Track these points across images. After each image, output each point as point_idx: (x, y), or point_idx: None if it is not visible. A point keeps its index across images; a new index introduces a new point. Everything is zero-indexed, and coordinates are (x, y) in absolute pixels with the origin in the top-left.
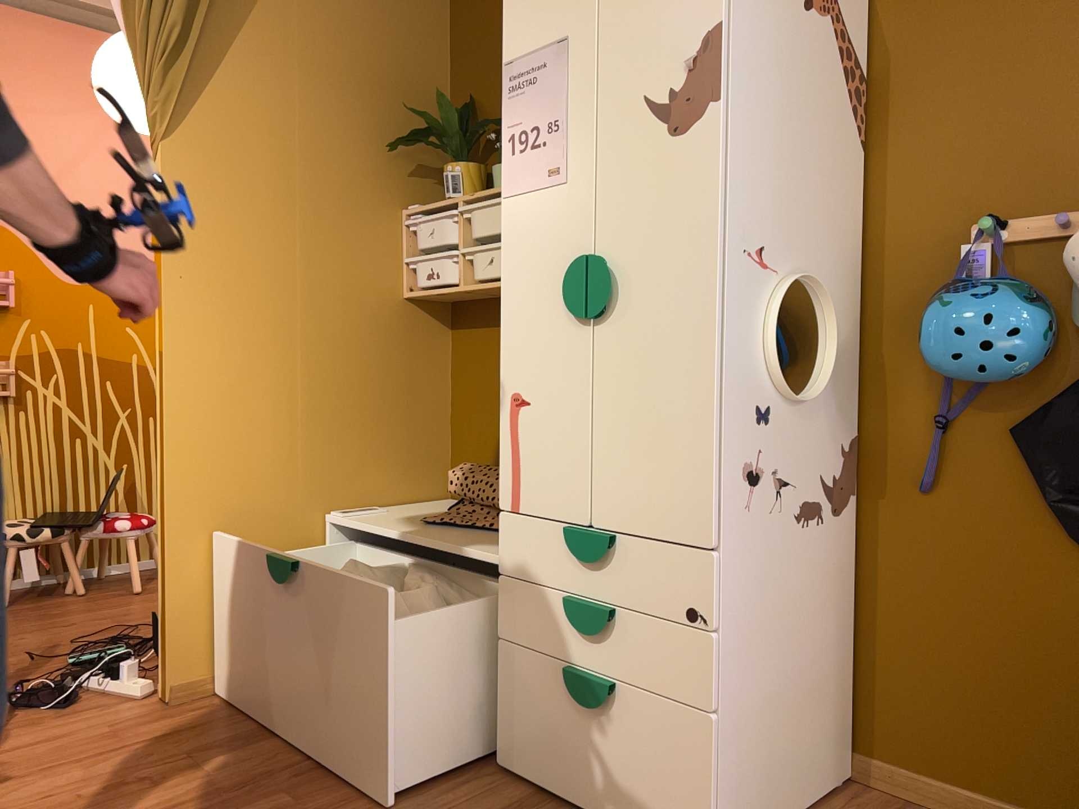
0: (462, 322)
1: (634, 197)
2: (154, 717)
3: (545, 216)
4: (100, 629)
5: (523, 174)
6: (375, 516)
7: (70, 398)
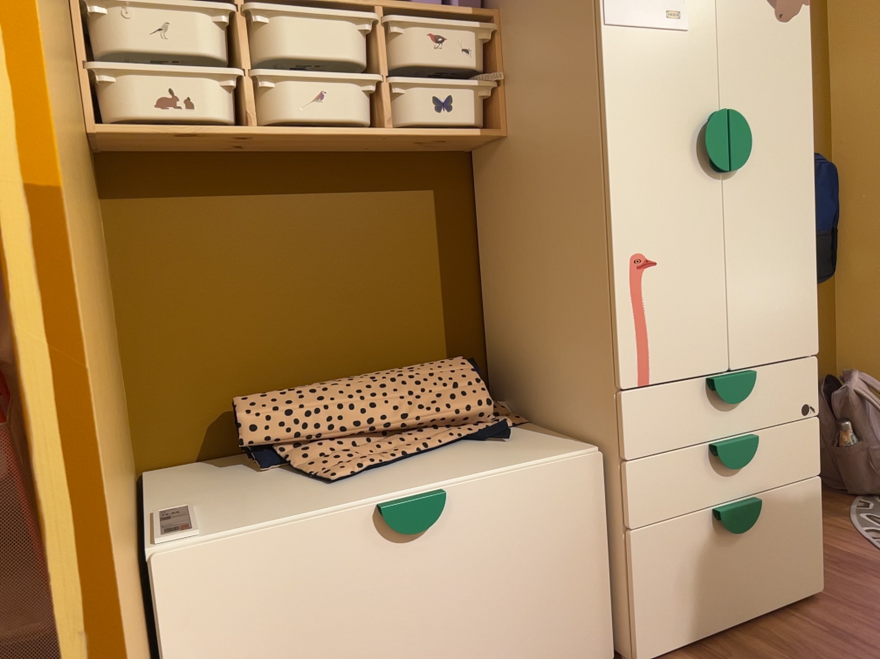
0: (137, 188)
1: (751, 65)
2: None
3: (665, 61)
4: None
5: (634, 6)
6: (224, 513)
7: None
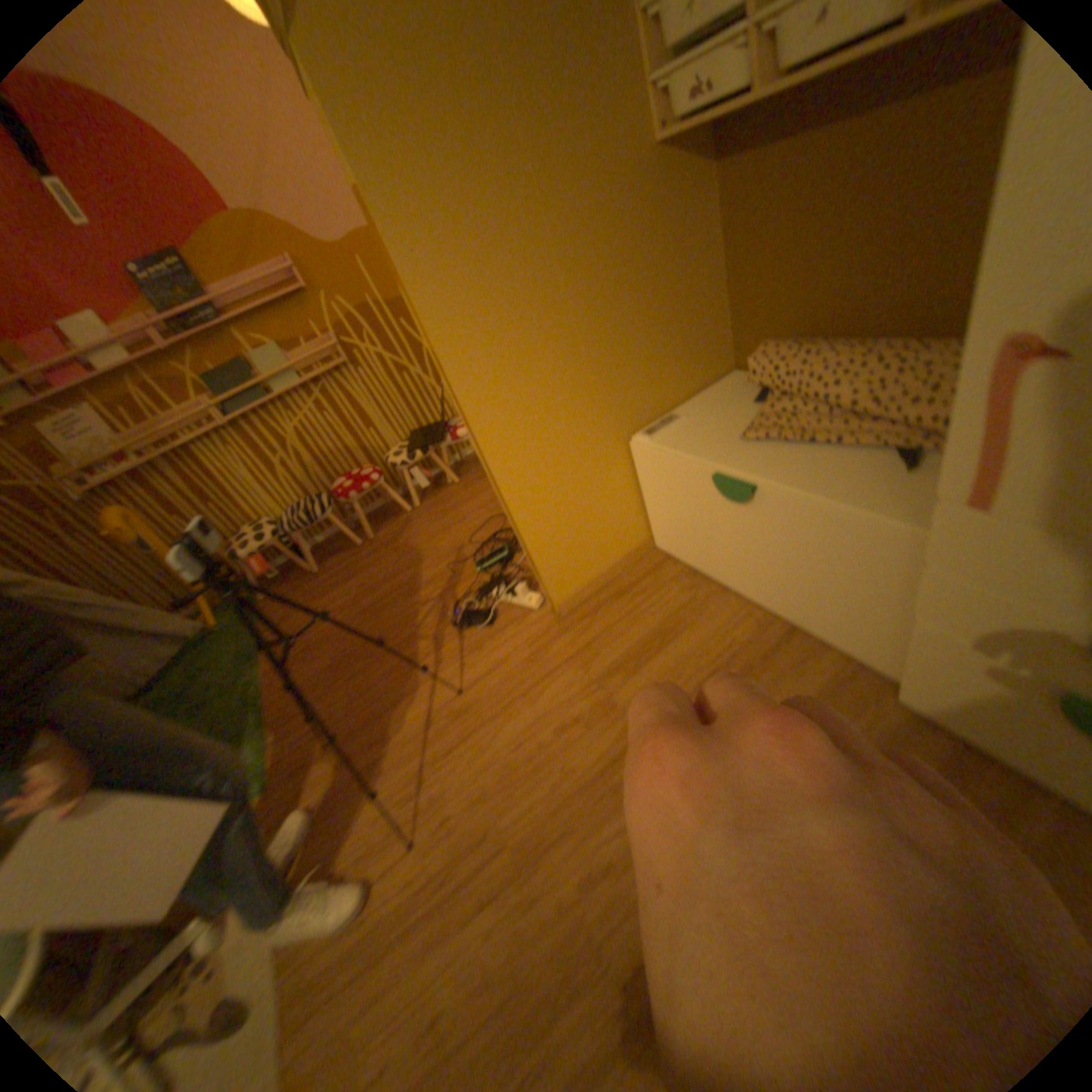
0: (734, 142)
1: None
2: (556, 629)
3: None
4: (482, 520)
5: None
6: (682, 427)
7: (381, 342)
